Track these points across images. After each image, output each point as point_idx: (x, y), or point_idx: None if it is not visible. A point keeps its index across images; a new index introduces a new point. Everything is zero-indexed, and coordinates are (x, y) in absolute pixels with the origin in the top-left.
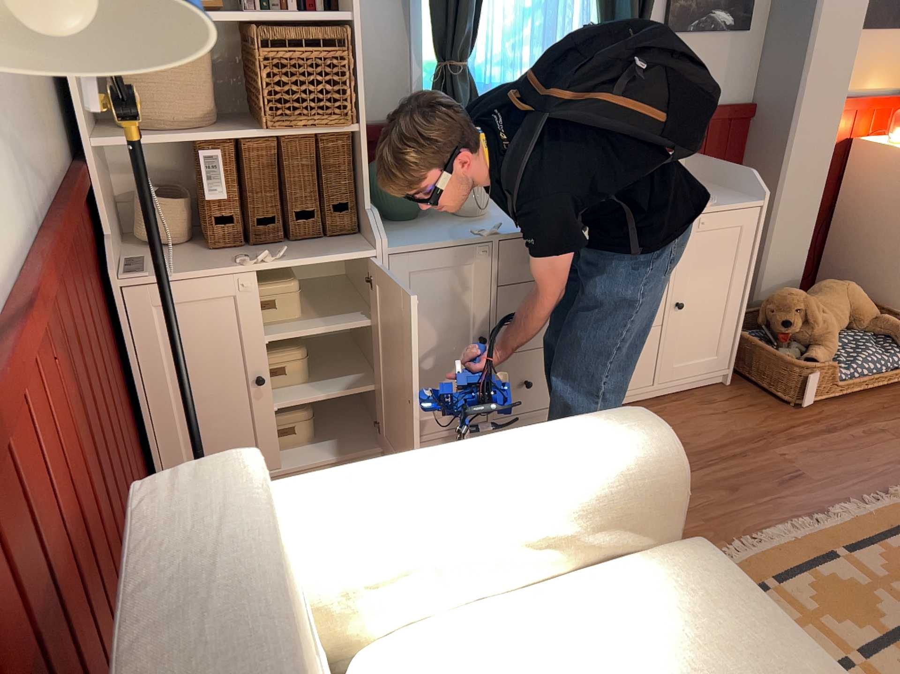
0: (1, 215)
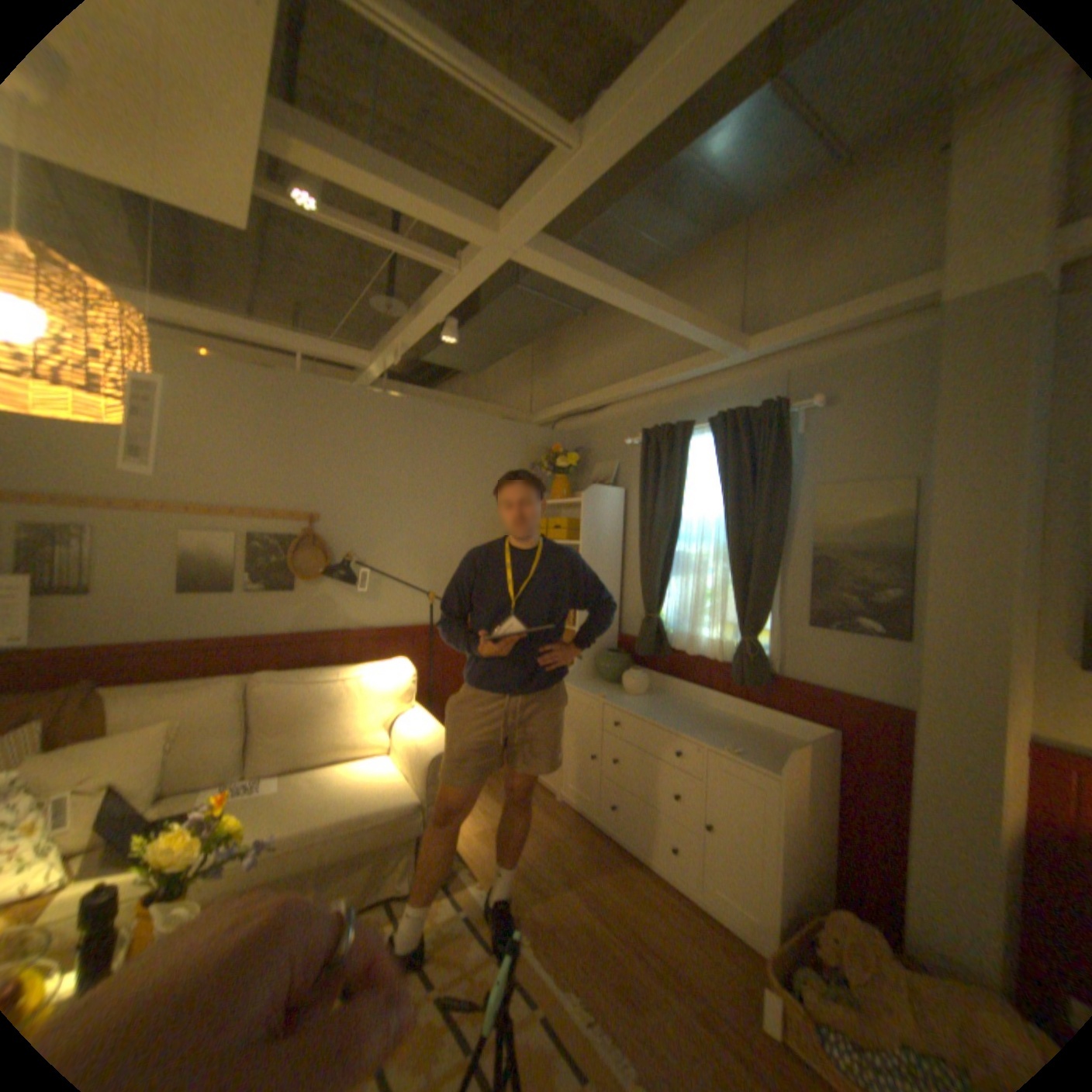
0: (421, 614)
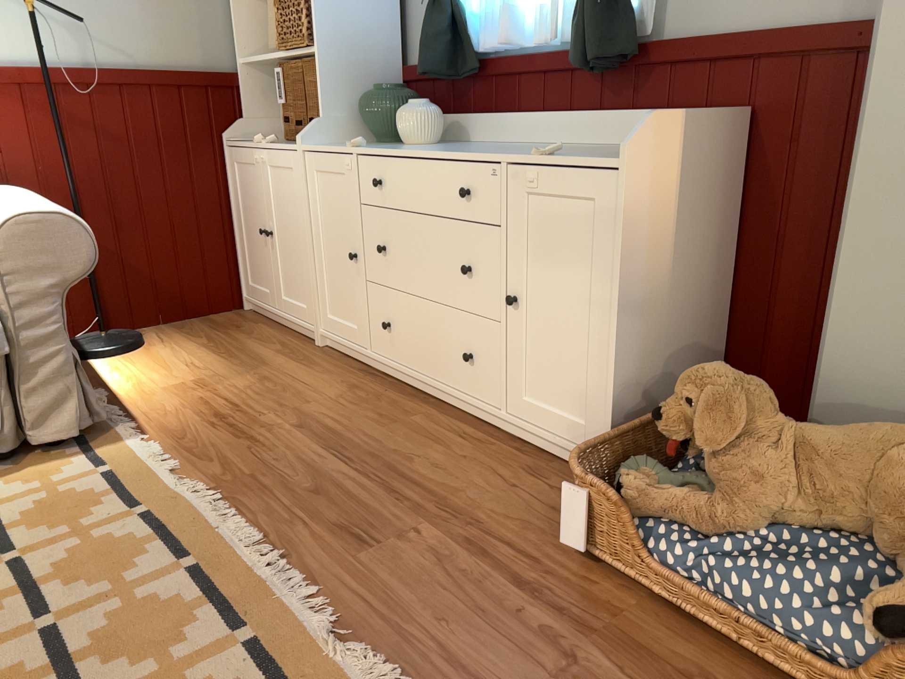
0: (33, 49)
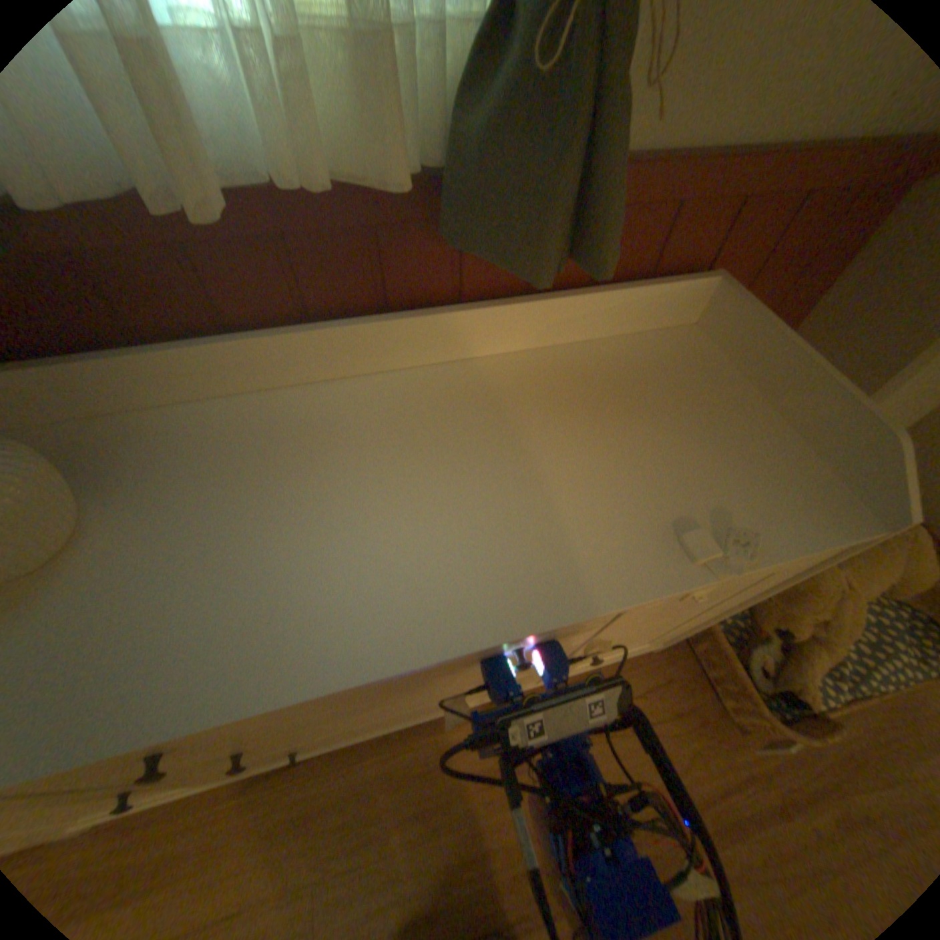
0: None
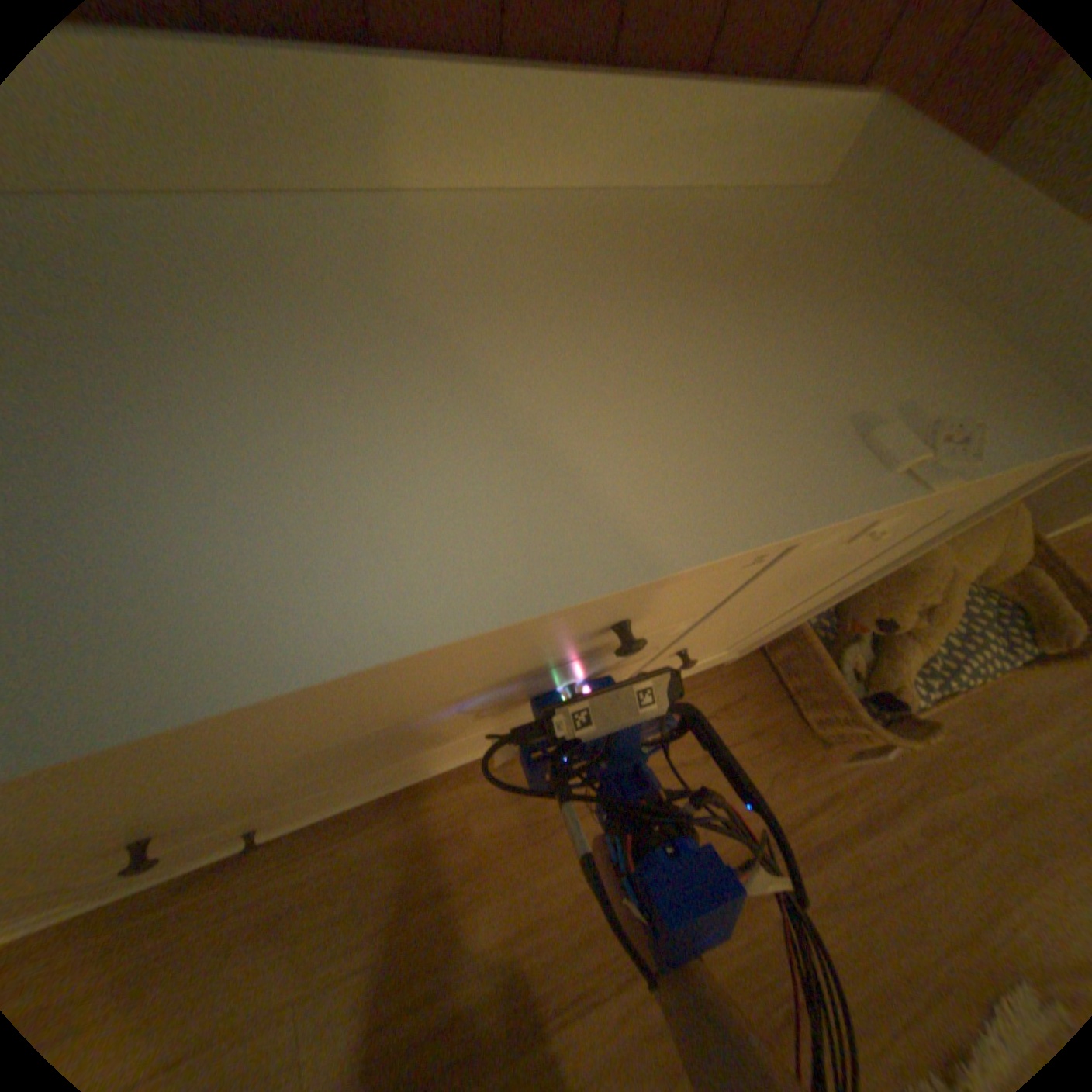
0: None
